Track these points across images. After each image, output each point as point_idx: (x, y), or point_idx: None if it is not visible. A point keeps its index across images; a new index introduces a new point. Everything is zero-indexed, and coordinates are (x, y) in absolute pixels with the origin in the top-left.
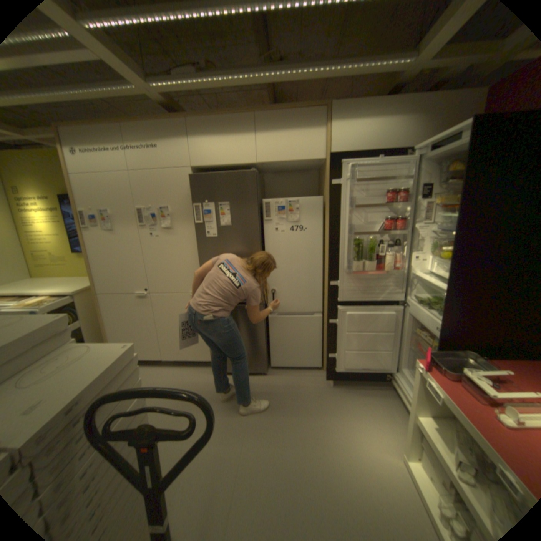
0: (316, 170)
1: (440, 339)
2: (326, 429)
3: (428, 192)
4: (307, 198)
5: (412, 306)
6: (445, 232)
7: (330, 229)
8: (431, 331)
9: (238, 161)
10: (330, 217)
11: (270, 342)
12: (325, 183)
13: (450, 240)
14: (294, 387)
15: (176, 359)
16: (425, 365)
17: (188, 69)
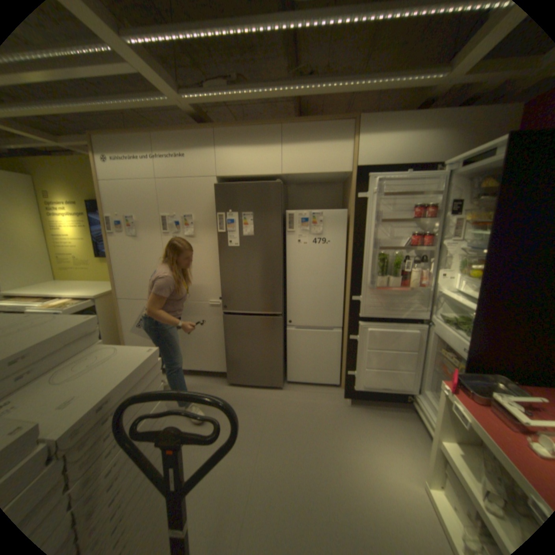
0: (340, 182)
1: (467, 362)
2: (344, 449)
3: (458, 208)
4: (331, 210)
5: (438, 325)
6: (475, 249)
7: (354, 242)
8: (458, 352)
9: (263, 172)
10: (355, 231)
11: (287, 356)
12: (350, 196)
13: (481, 258)
14: (310, 404)
15: (192, 368)
16: (451, 387)
17: (220, 81)
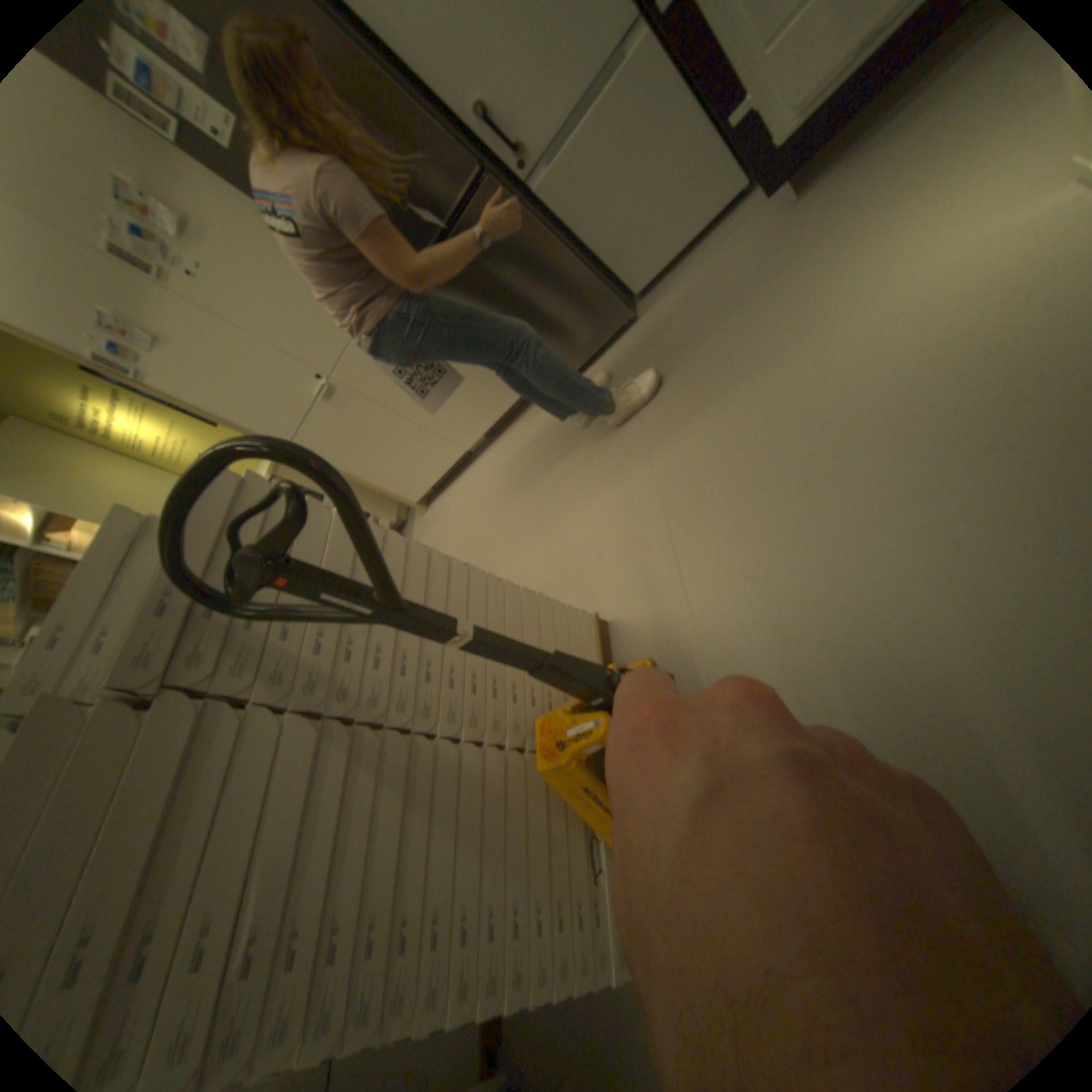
0: None
1: None
2: (813, 292)
3: None
4: None
5: None
6: None
7: None
8: None
9: None
10: None
11: (593, 245)
12: None
13: None
14: (704, 284)
15: (483, 430)
16: None
17: None
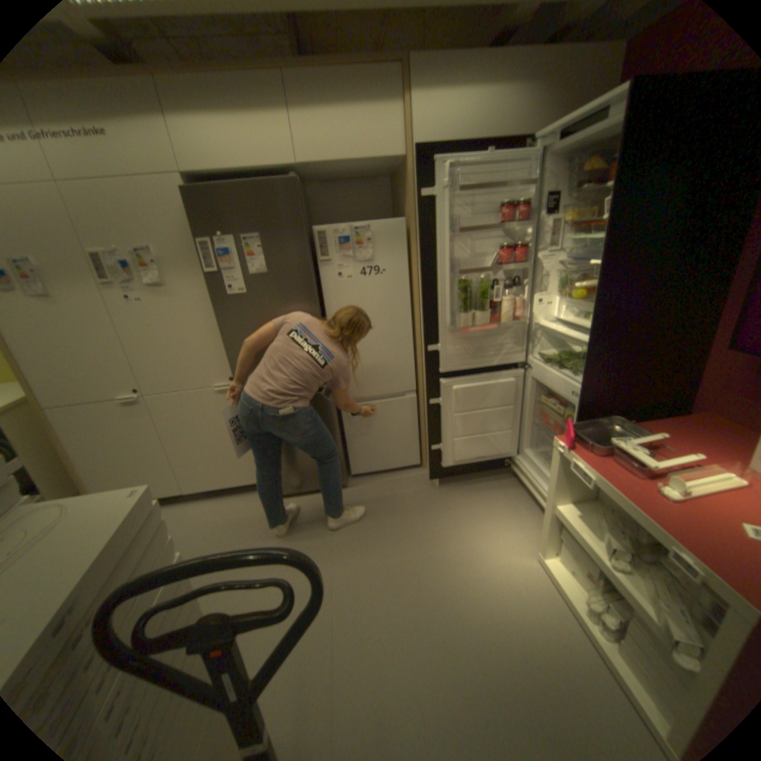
0: (386, 176)
1: (573, 406)
2: (440, 542)
3: (553, 204)
4: (382, 221)
5: (536, 367)
6: (577, 261)
7: (420, 268)
8: (561, 396)
9: (264, 161)
10: (419, 250)
11: (346, 442)
12: (406, 196)
13: (584, 273)
14: (387, 497)
15: (207, 488)
16: (565, 441)
17: None
